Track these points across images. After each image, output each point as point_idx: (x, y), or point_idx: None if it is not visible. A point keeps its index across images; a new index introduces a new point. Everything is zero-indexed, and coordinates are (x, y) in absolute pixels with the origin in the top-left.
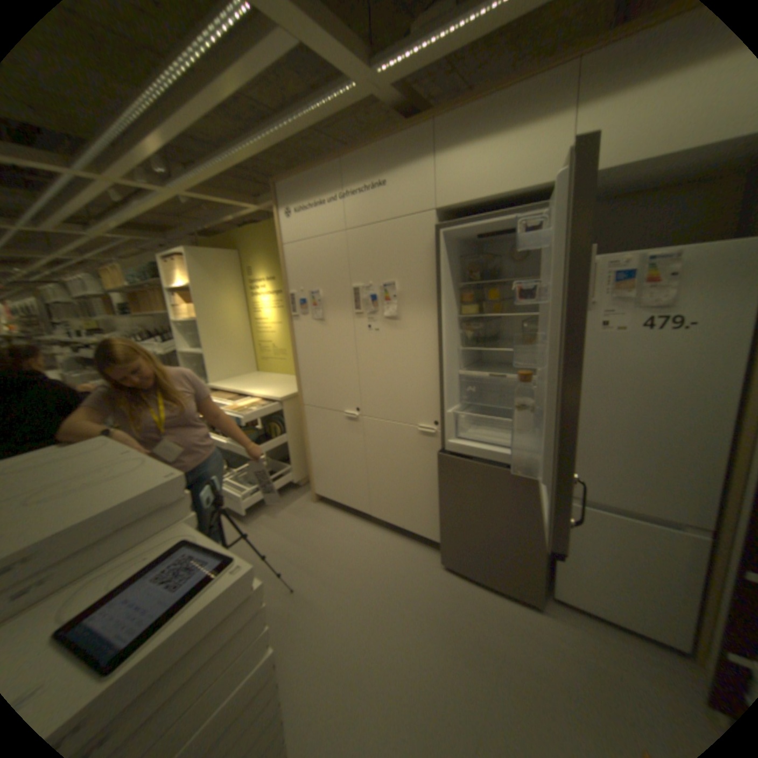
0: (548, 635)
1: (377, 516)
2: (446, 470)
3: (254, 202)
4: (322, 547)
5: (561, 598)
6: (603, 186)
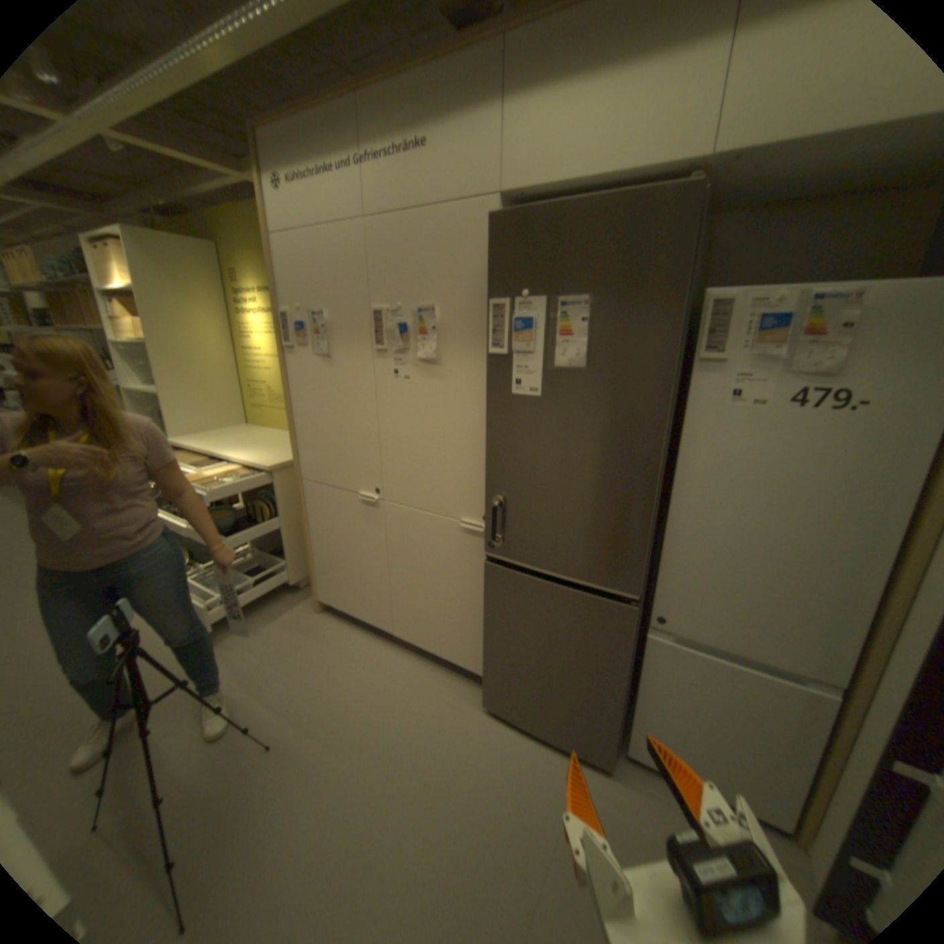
0: (616, 810)
1: (402, 636)
2: (497, 586)
3: (239, 168)
4: (322, 679)
5: (637, 757)
6: (752, 182)
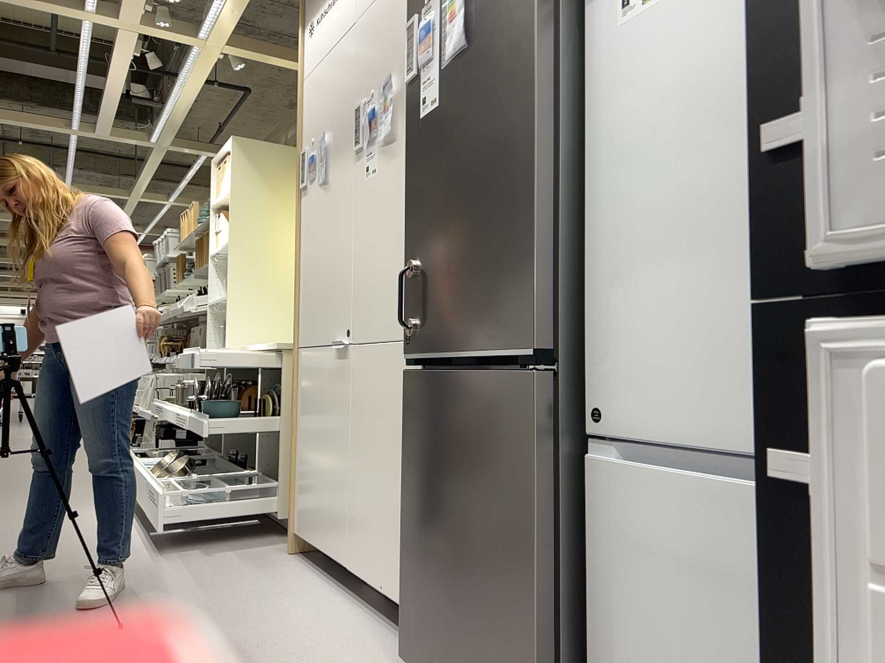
0: None
1: (355, 570)
2: (412, 409)
3: None
4: (234, 600)
5: None
6: None
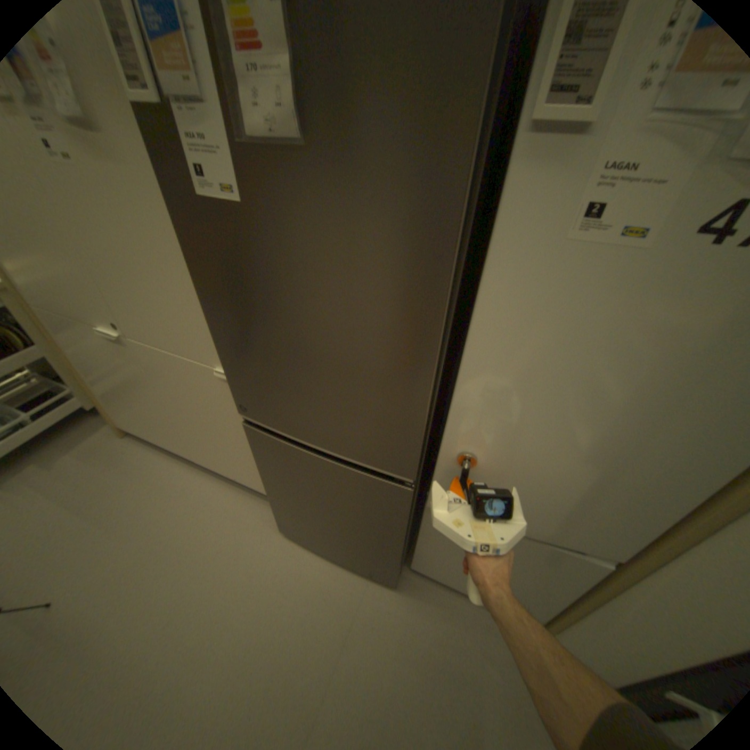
0: (394, 620)
1: (203, 463)
2: (262, 447)
3: None
4: (119, 514)
5: (418, 569)
6: None
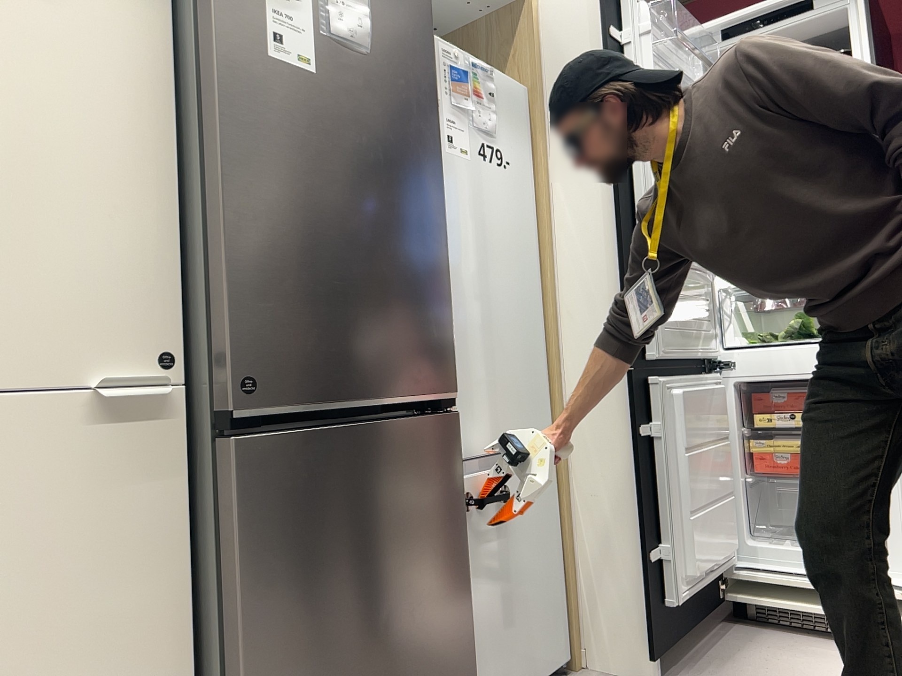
0: None
1: None
2: (264, 495)
3: None
4: None
5: None
6: None
